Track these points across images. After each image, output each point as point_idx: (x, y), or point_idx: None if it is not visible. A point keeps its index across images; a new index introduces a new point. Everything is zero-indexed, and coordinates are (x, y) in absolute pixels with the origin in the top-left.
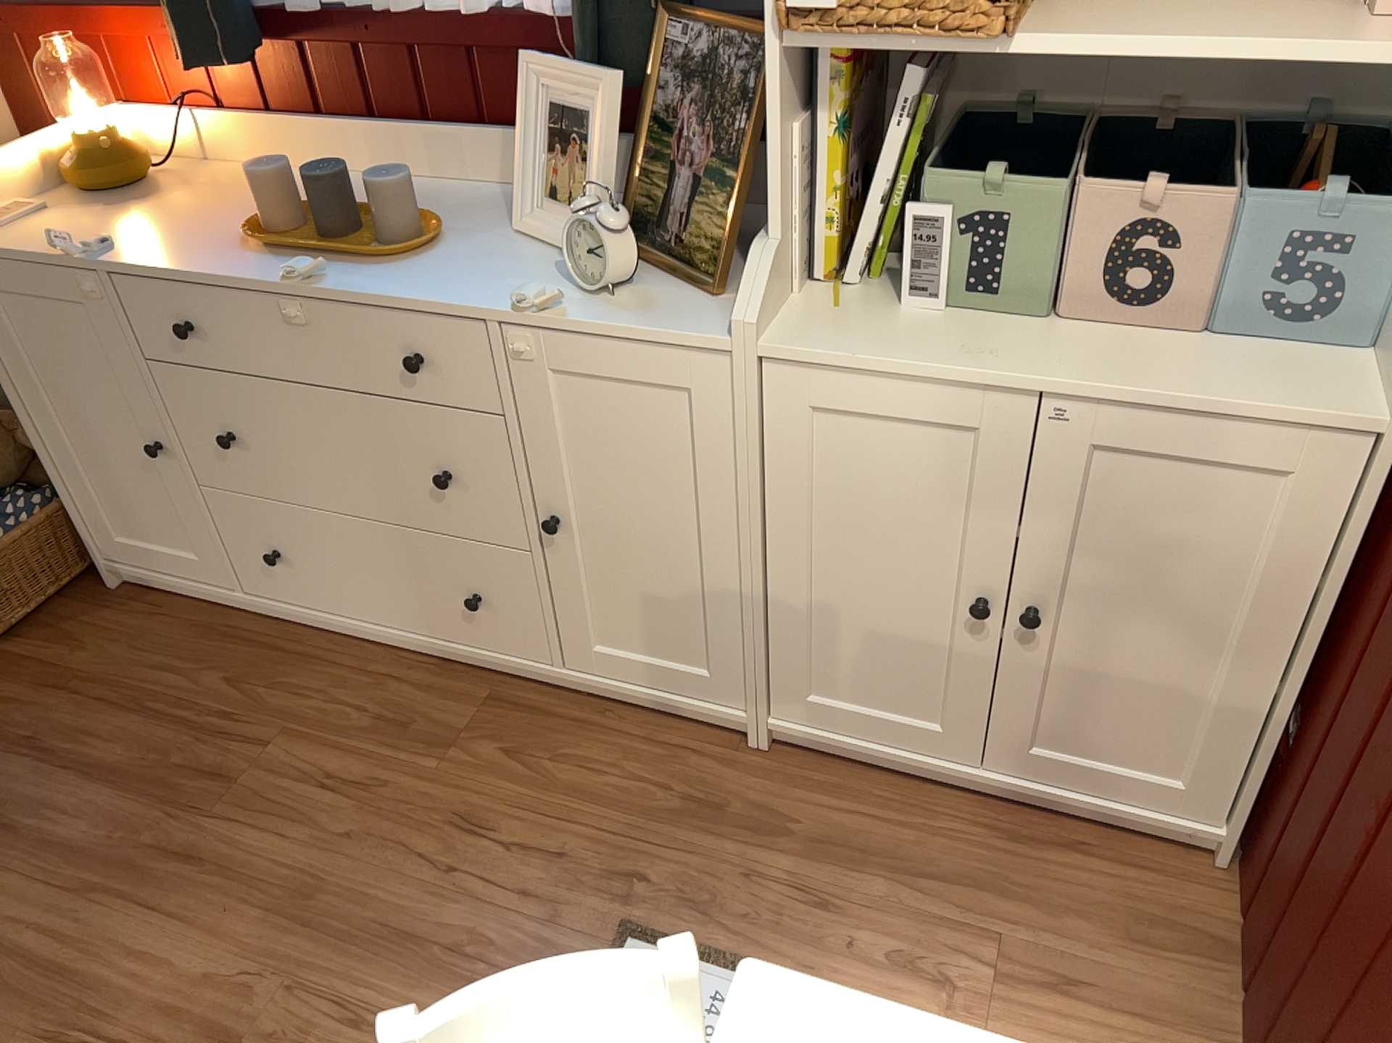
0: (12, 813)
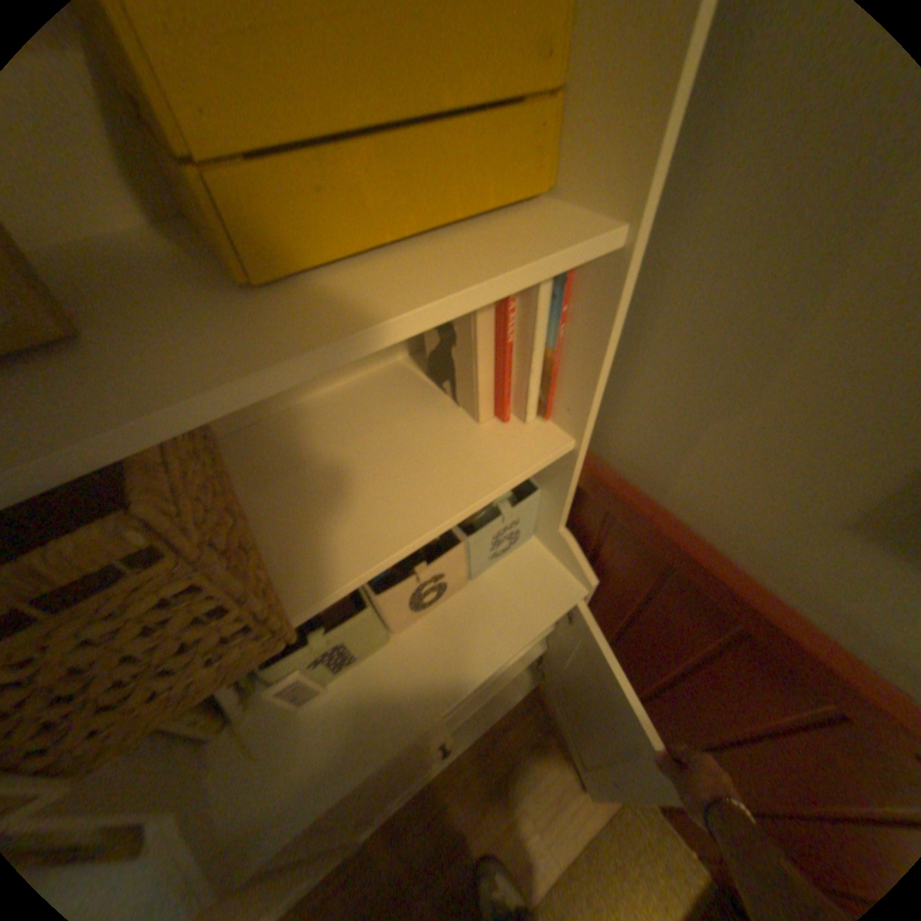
0: None
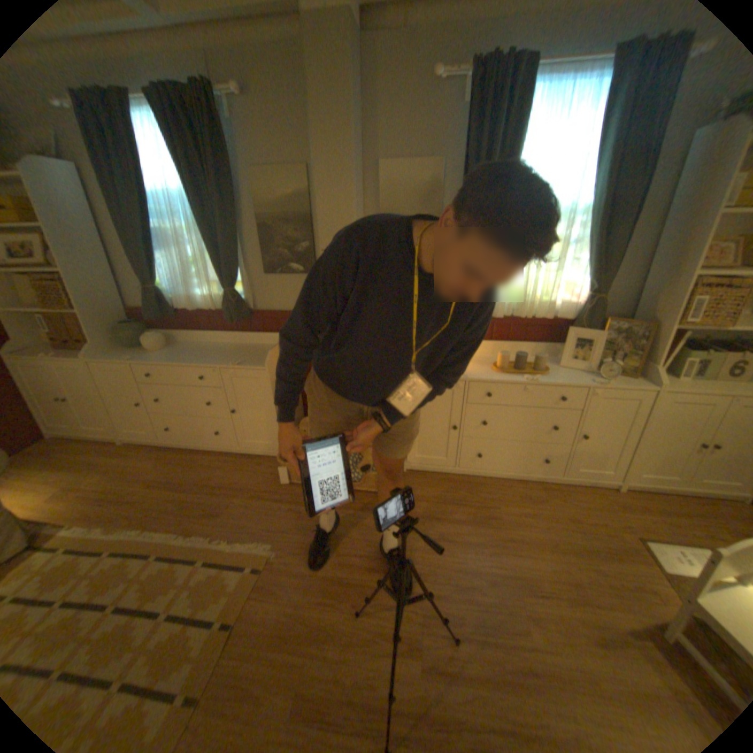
0: (447, 539)
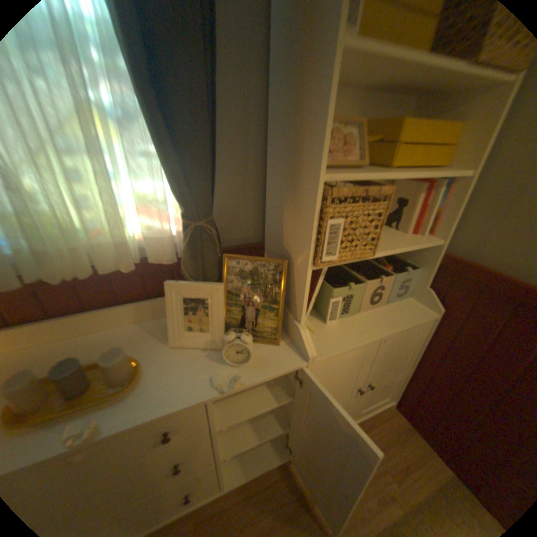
0: None
